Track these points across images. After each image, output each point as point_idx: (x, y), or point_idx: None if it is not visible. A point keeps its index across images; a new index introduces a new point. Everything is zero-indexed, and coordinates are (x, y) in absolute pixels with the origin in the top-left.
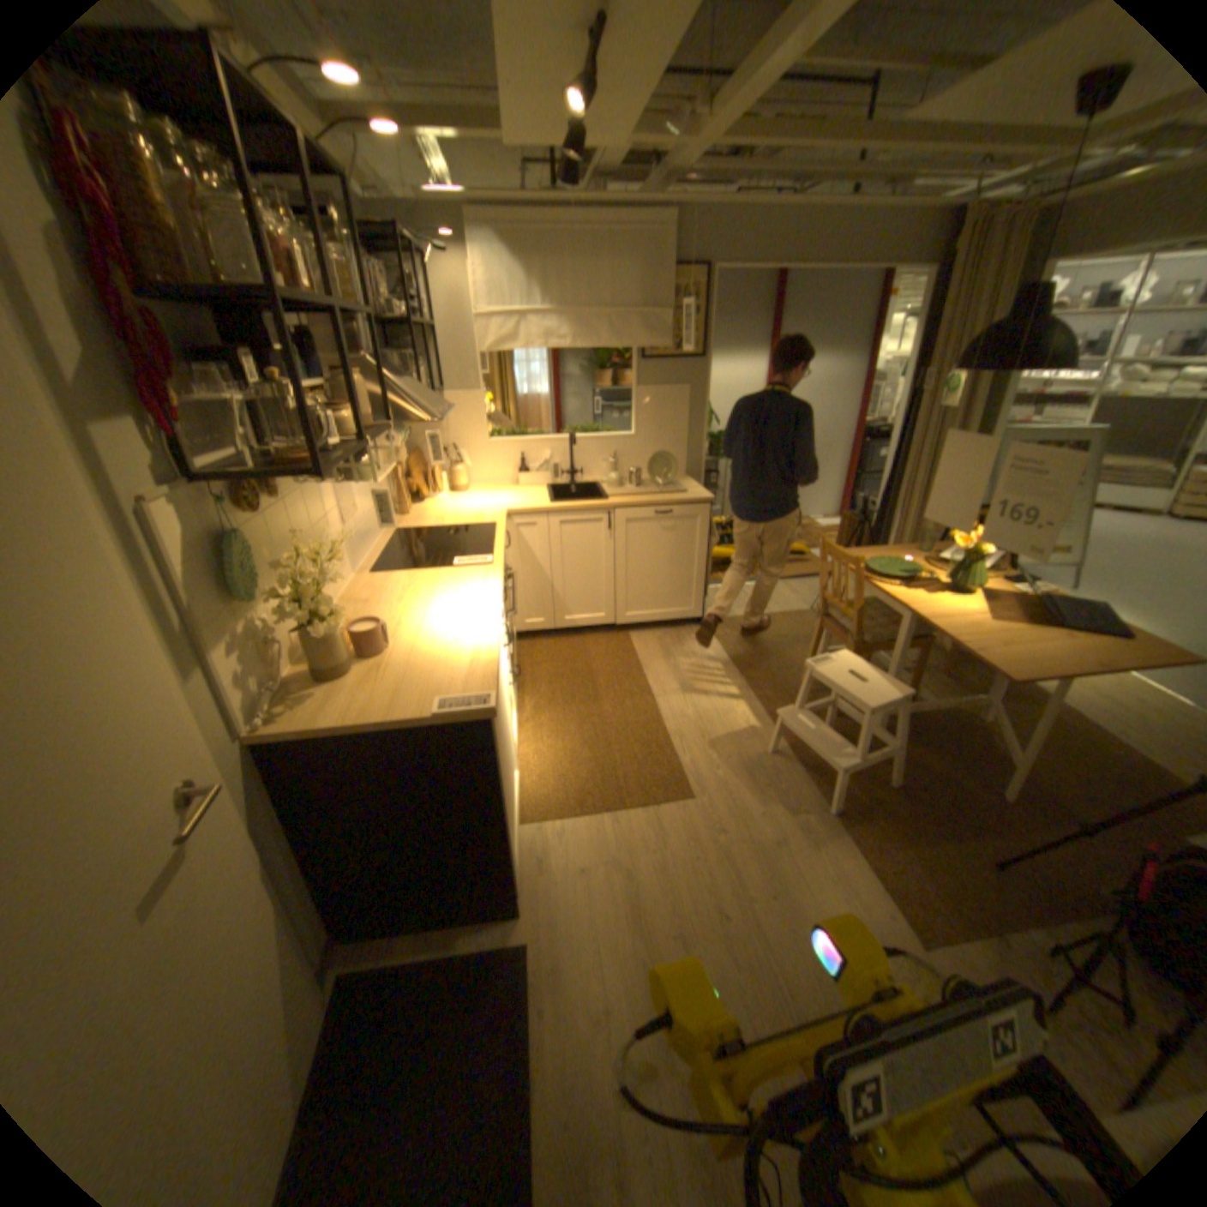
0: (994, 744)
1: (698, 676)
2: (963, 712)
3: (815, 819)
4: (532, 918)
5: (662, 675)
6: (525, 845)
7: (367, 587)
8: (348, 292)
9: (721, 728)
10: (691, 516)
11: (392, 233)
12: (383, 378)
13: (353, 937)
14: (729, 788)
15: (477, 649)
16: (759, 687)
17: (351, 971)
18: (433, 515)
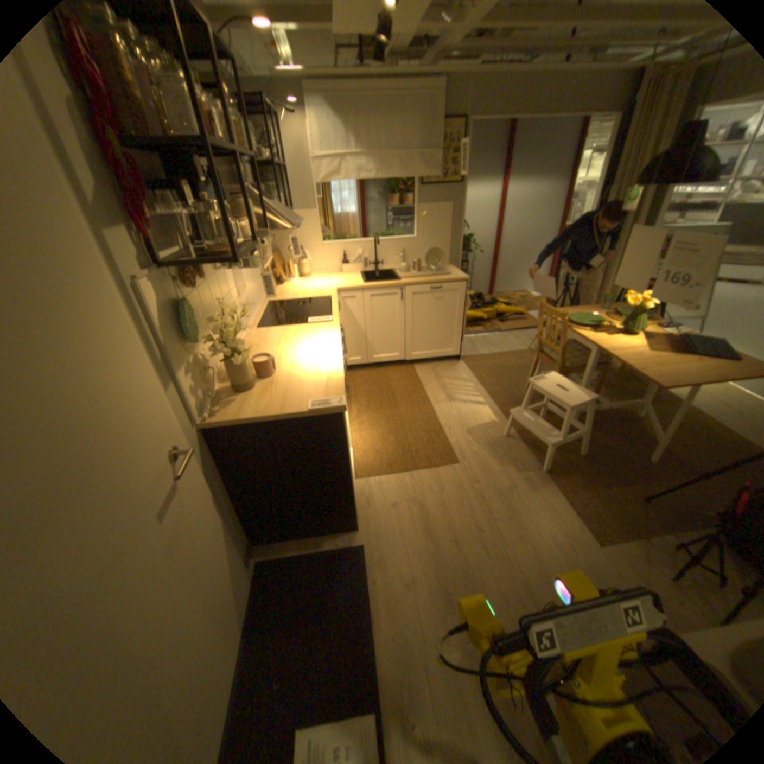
0: (645, 429)
1: (458, 391)
2: (625, 410)
3: (533, 474)
4: (365, 531)
5: (436, 391)
6: (358, 490)
7: (257, 337)
8: (240, 142)
9: (473, 422)
10: (452, 290)
11: (258, 101)
12: (263, 200)
13: (263, 541)
14: (480, 456)
15: (330, 372)
16: (496, 397)
17: (263, 559)
18: (290, 292)
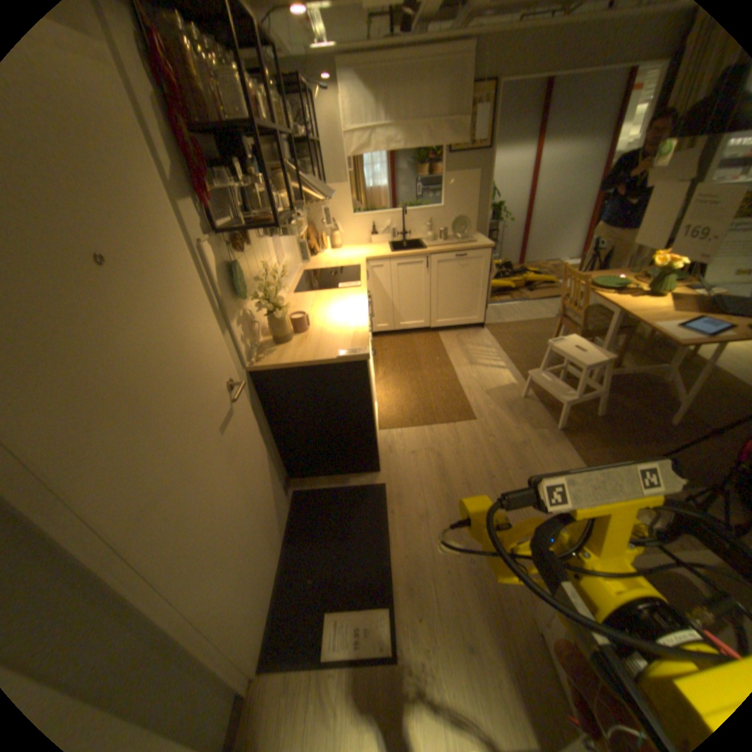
0: (668, 394)
1: (479, 356)
2: (650, 376)
3: (547, 432)
4: (386, 472)
5: (457, 356)
6: (381, 440)
7: (292, 301)
8: (278, 121)
9: (492, 384)
10: (477, 259)
11: (293, 81)
12: (298, 174)
13: (297, 476)
14: (496, 415)
15: (356, 328)
16: (517, 362)
17: (298, 490)
18: (322, 262)
